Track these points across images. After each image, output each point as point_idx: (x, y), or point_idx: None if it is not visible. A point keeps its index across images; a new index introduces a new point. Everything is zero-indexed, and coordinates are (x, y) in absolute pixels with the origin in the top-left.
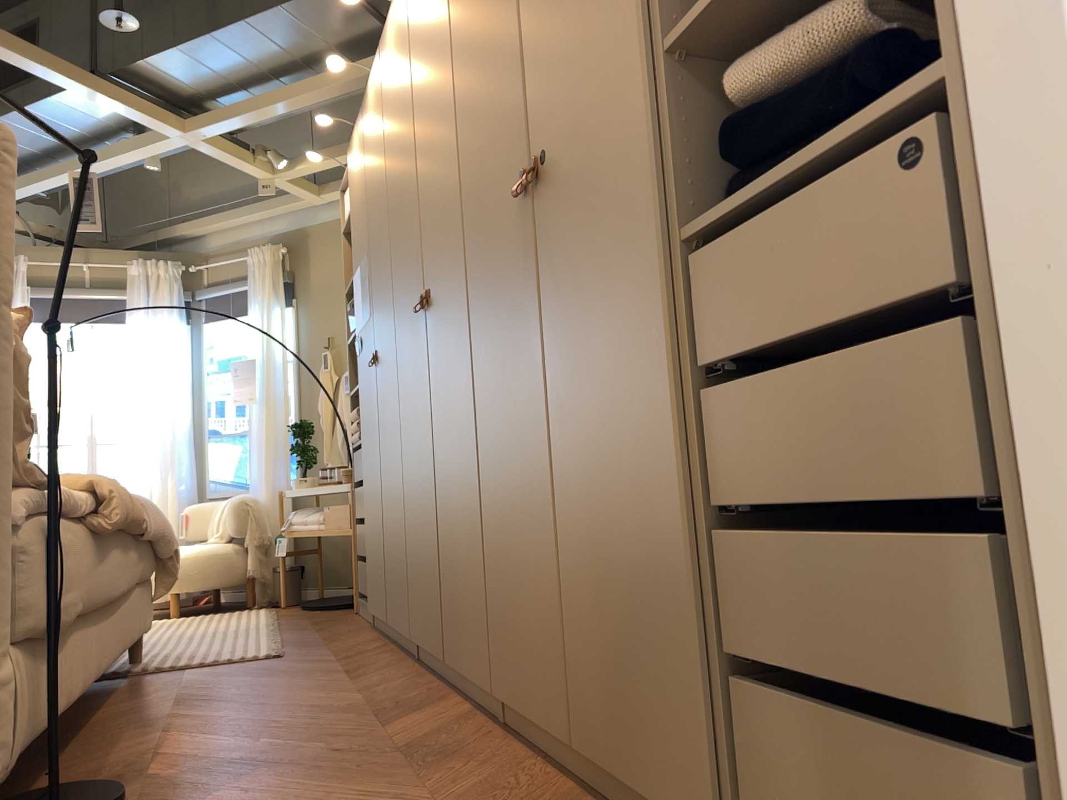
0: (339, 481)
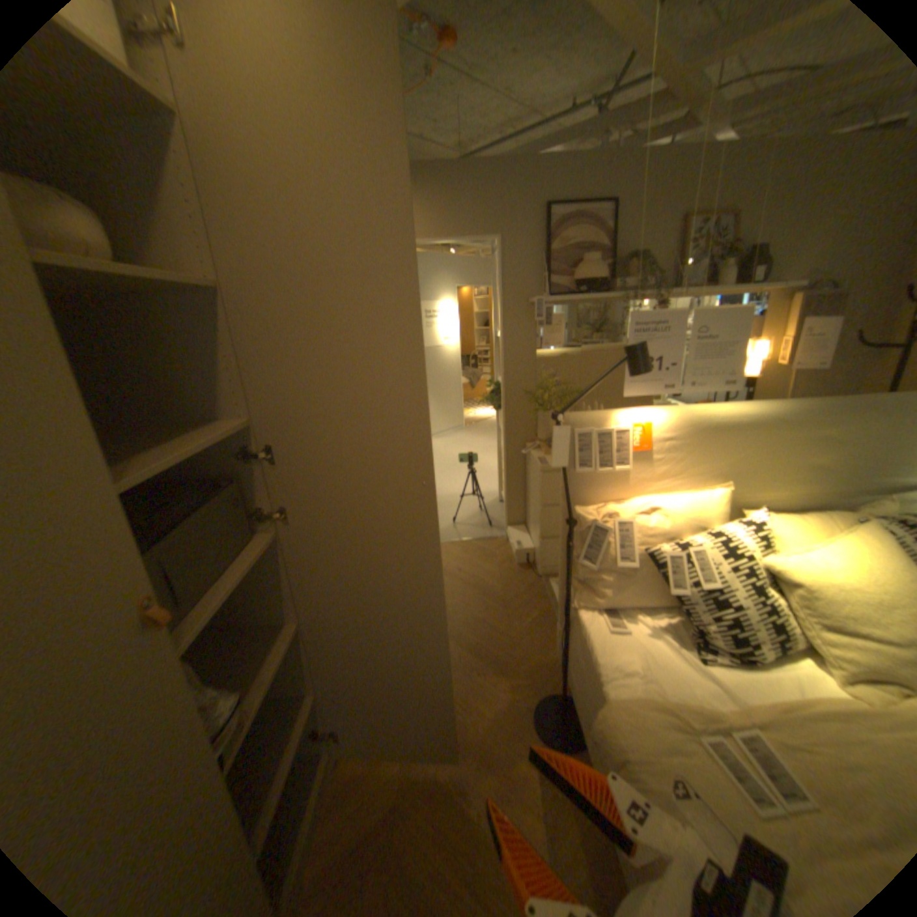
0: None
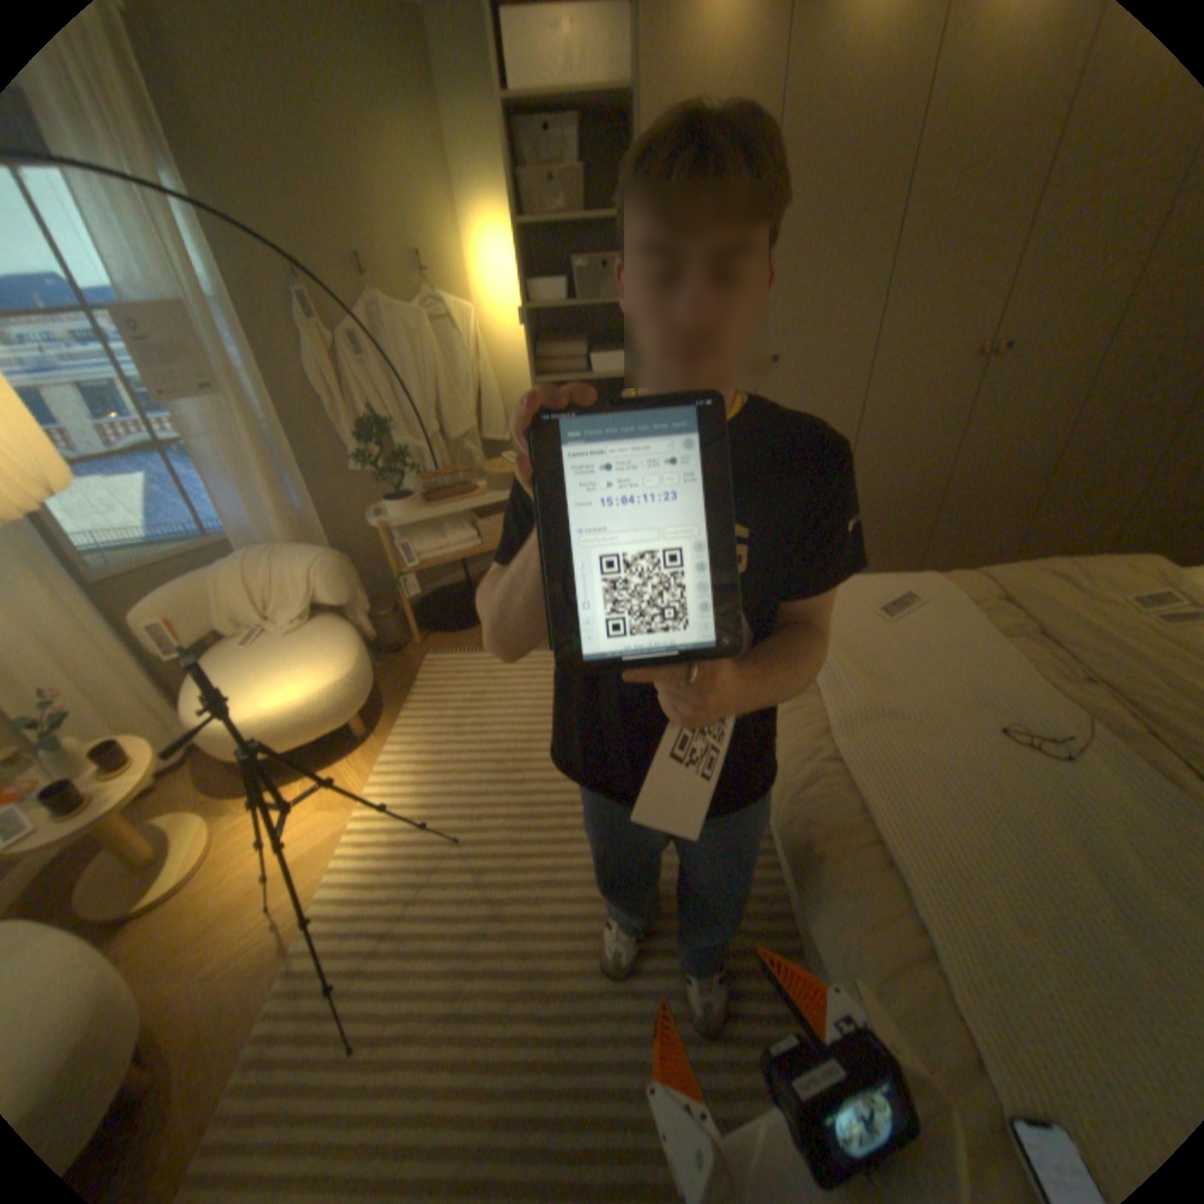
0: (463, 492)
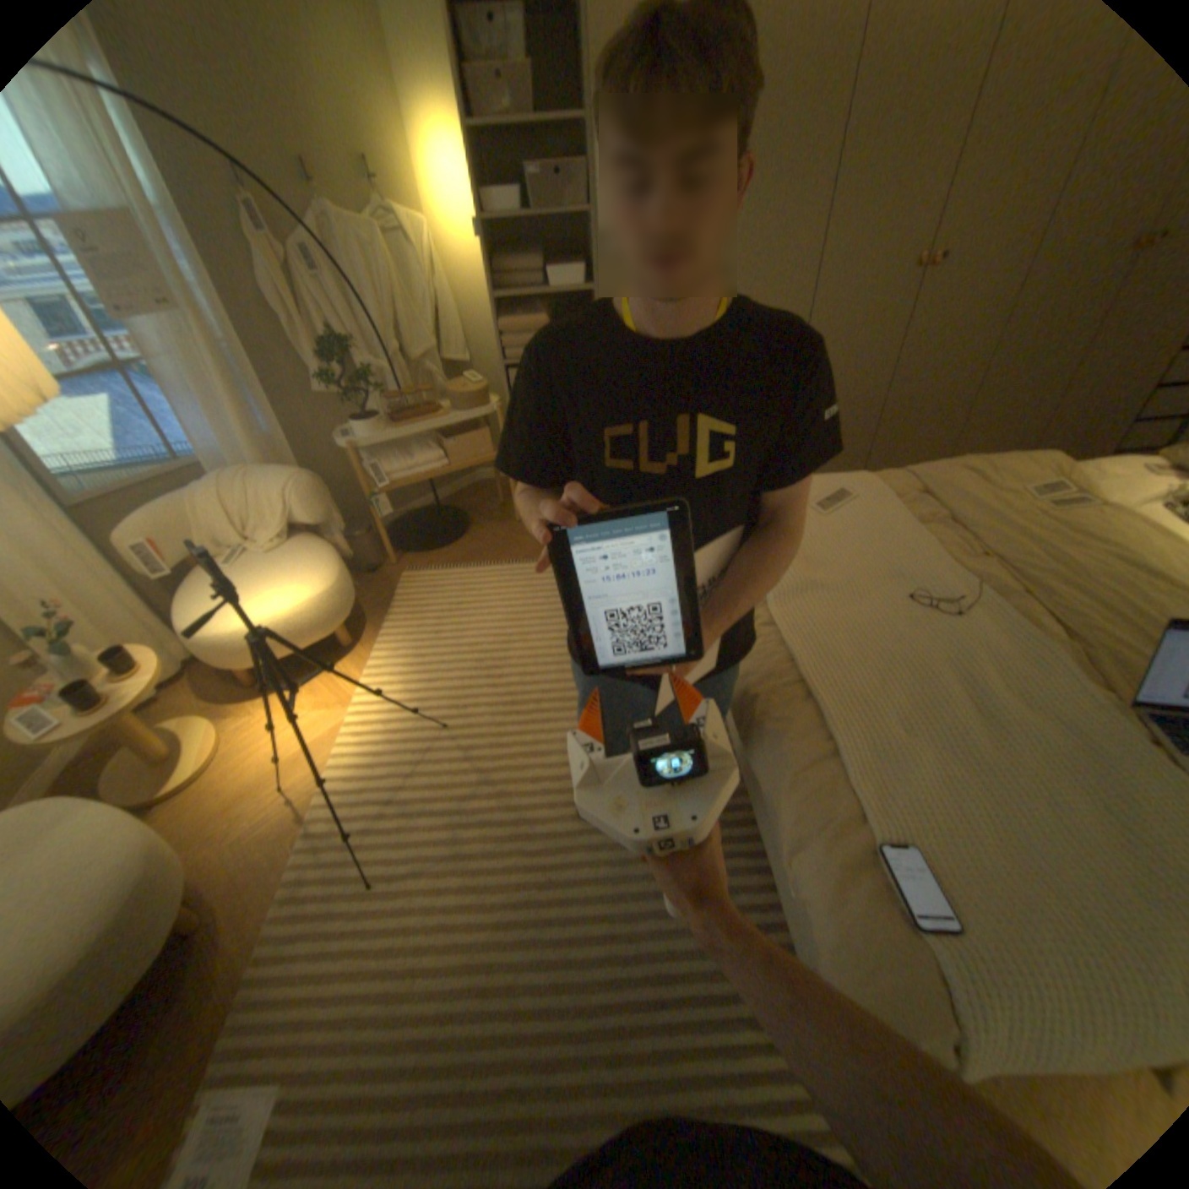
0: (427, 413)
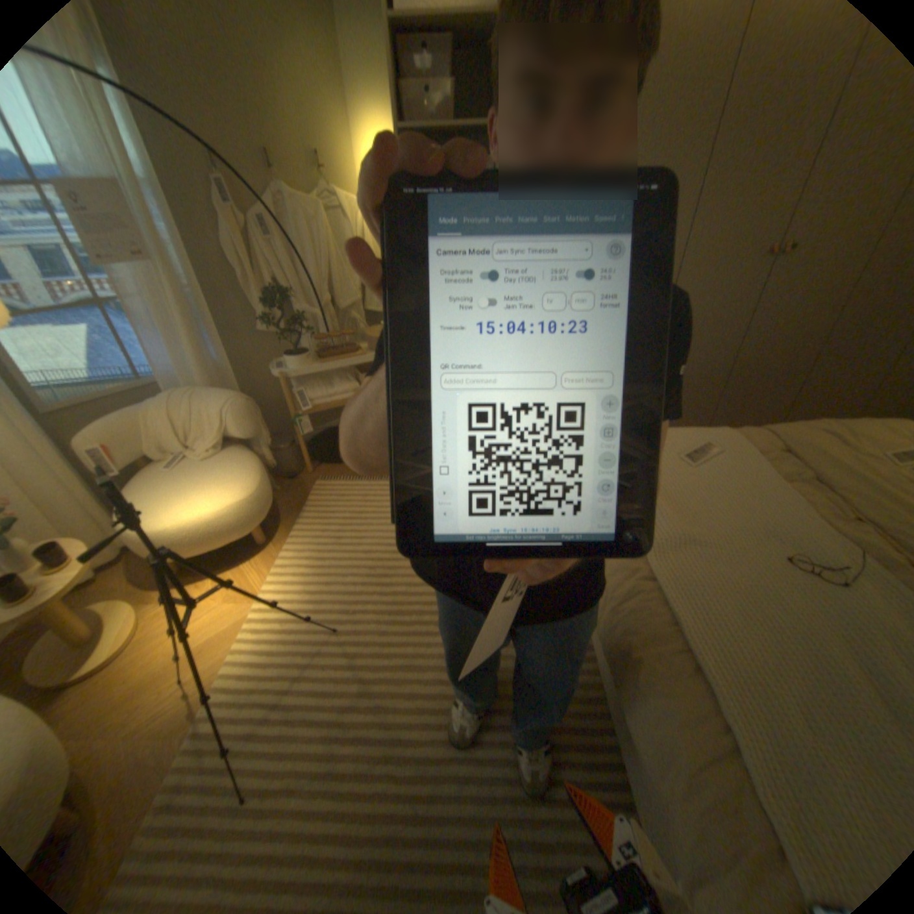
0: (349, 352)
